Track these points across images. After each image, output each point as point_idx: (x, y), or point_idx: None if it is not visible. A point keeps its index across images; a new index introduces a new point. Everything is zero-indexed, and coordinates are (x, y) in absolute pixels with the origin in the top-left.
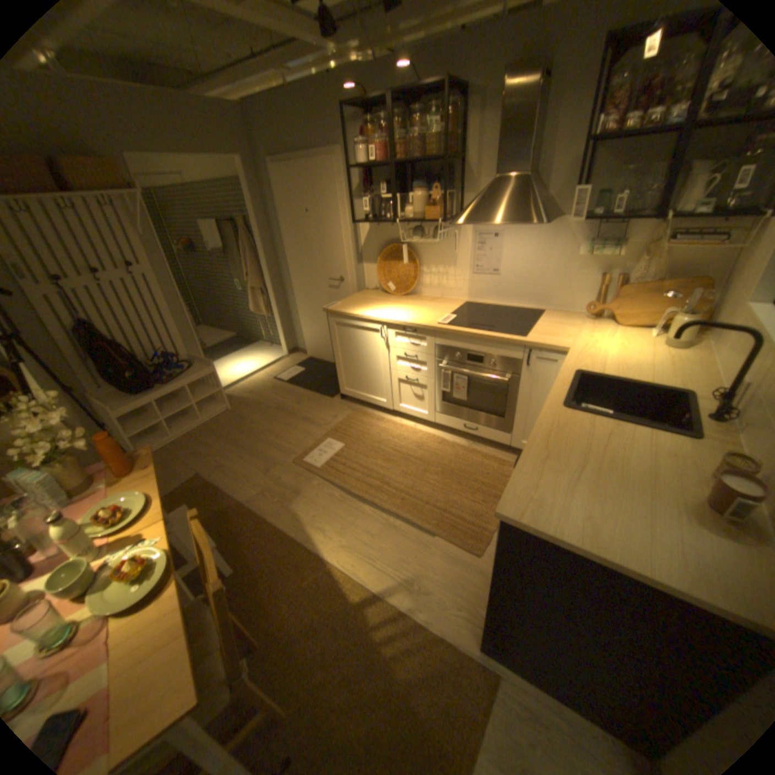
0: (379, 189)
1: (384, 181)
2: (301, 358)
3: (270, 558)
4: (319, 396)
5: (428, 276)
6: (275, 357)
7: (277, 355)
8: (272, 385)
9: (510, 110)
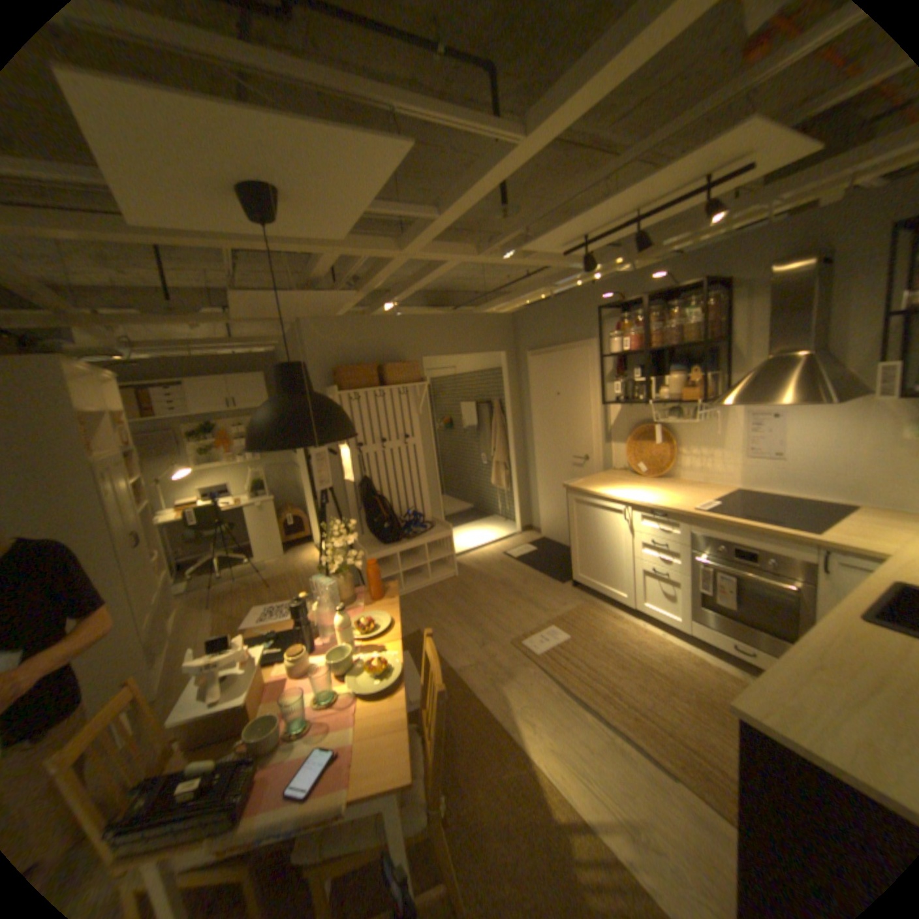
0: (632, 373)
1: (639, 365)
2: (534, 537)
3: (474, 736)
4: (548, 580)
5: (687, 457)
6: (506, 533)
7: (509, 531)
8: (500, 560)
9: (780, 296)
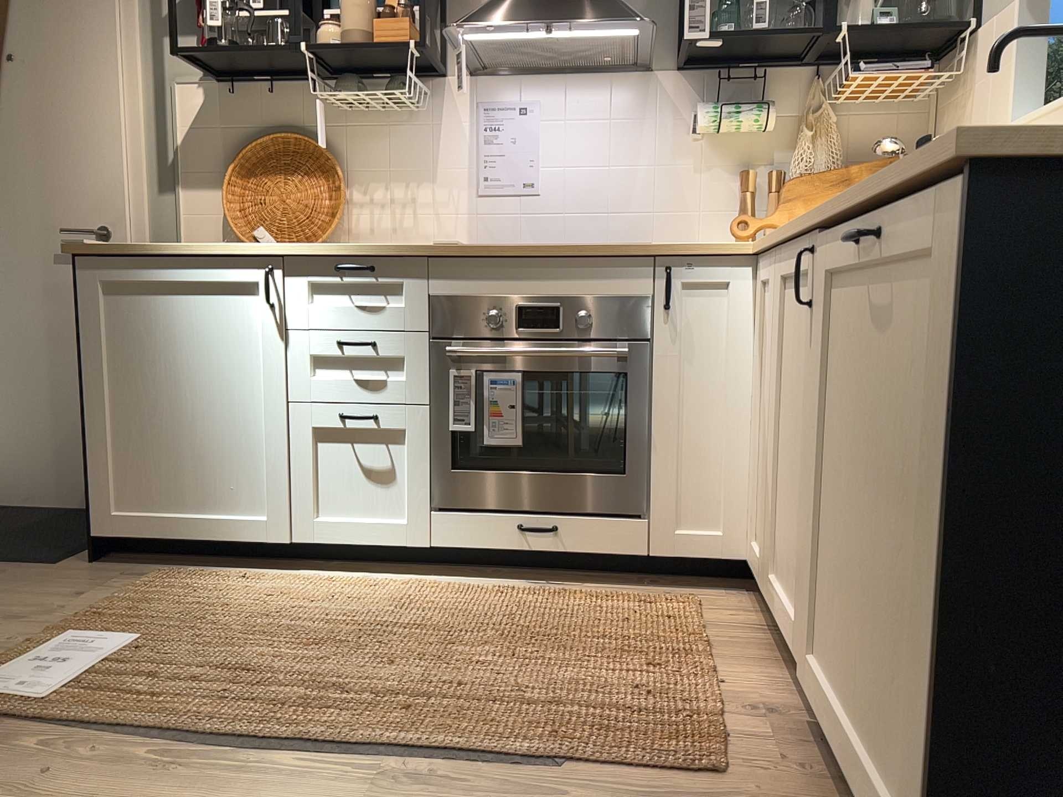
0: (240, 9)
1: None
2: None
3: None
4: None
5: (363, 210)
6: None
7: None
8: None
9: None
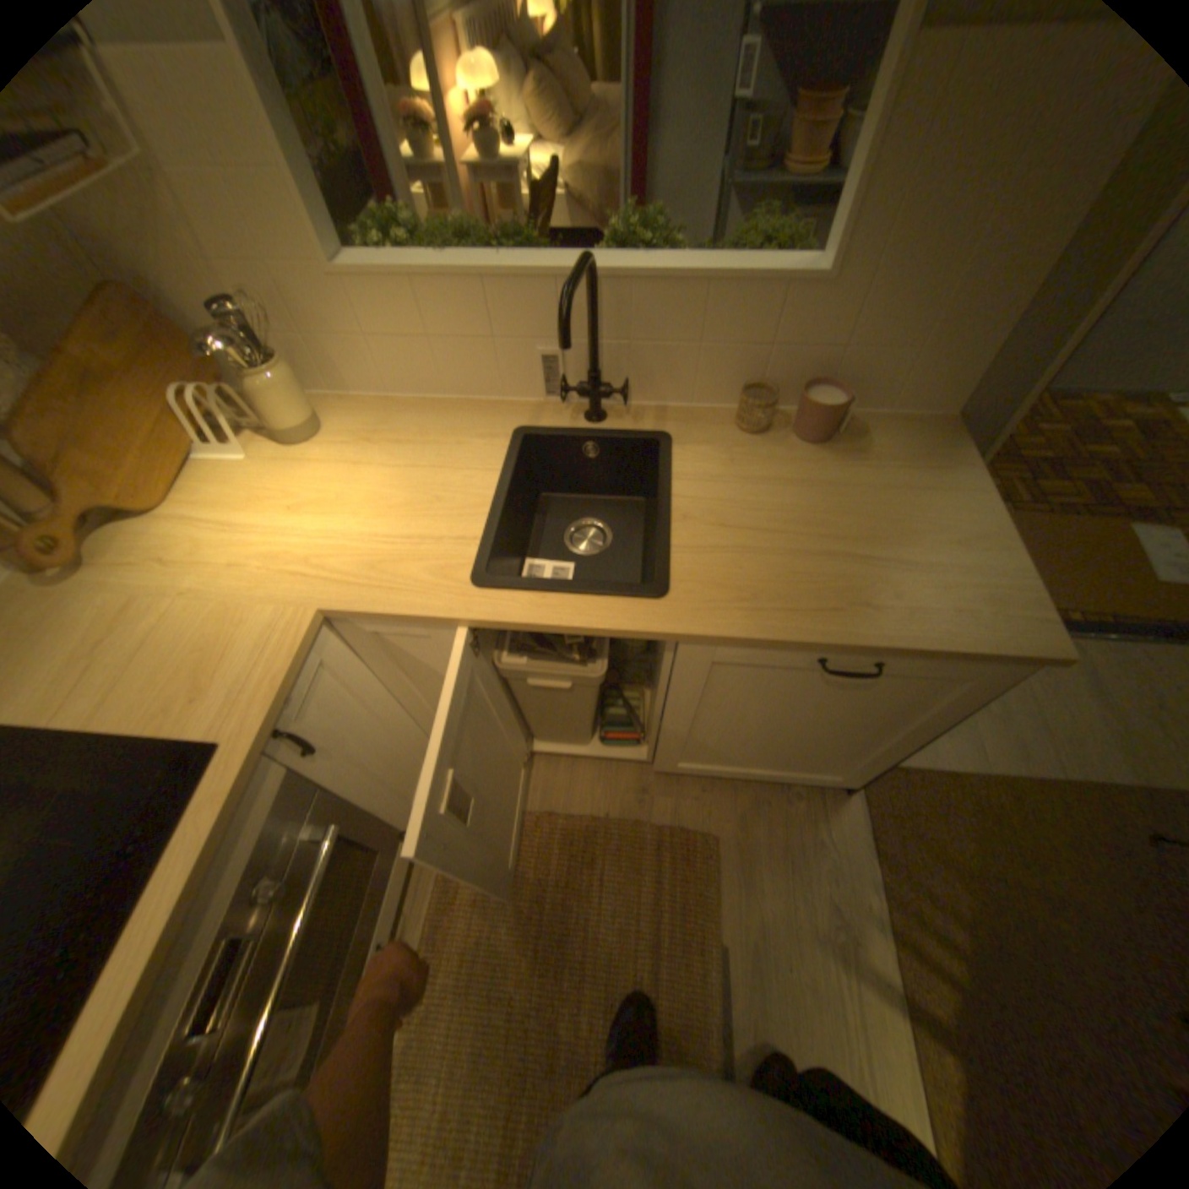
0: None
1: None
2: None
3: None
4: None
5: None
6: None
7: None
8: None
9: None
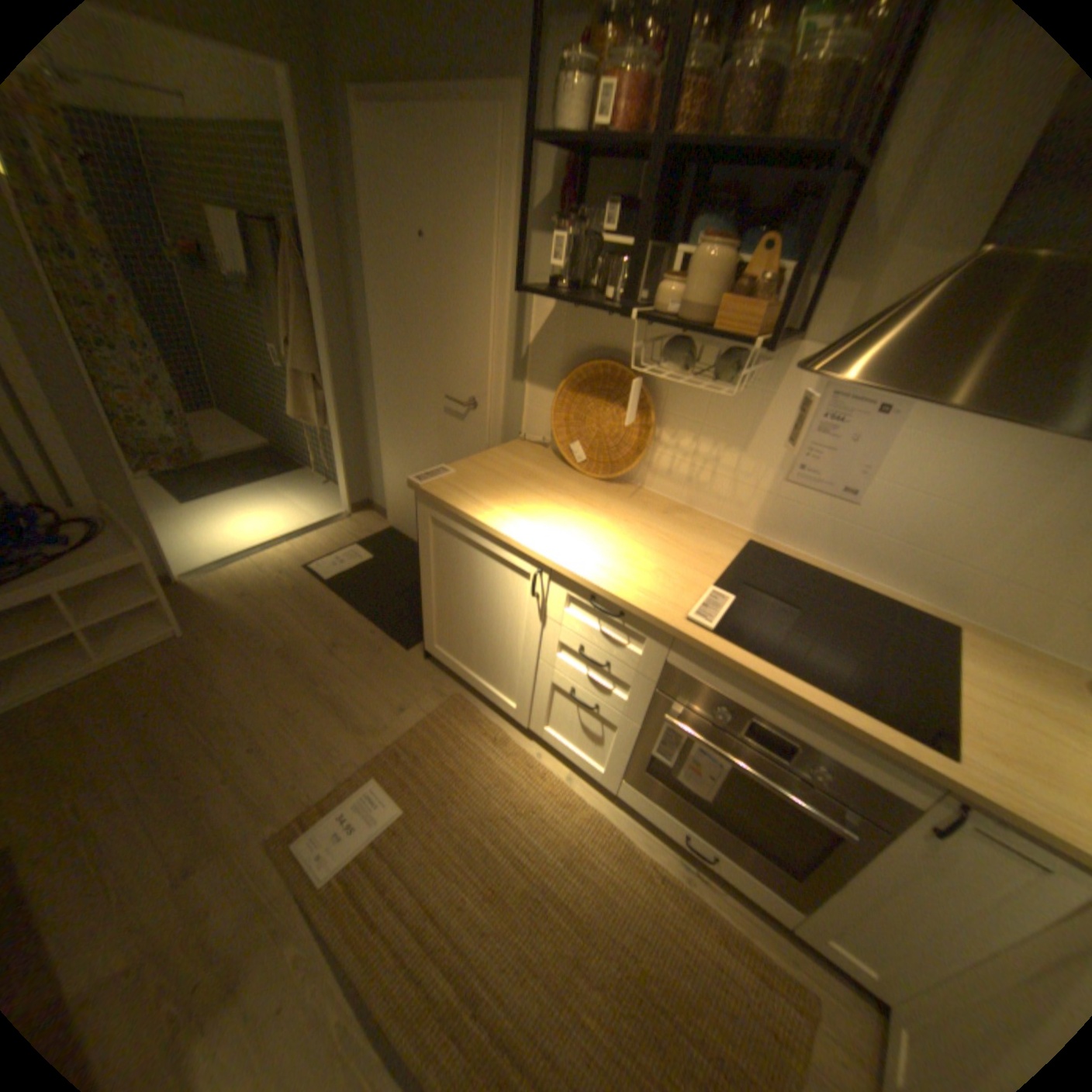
0: (601, 215)
1: (619, 197)
2: (374, 527)
3: None
4: (381, 640)
5: (670, 451)
6: (323, 514)
7: (330, 508)
8: (294, 586)
9: None
